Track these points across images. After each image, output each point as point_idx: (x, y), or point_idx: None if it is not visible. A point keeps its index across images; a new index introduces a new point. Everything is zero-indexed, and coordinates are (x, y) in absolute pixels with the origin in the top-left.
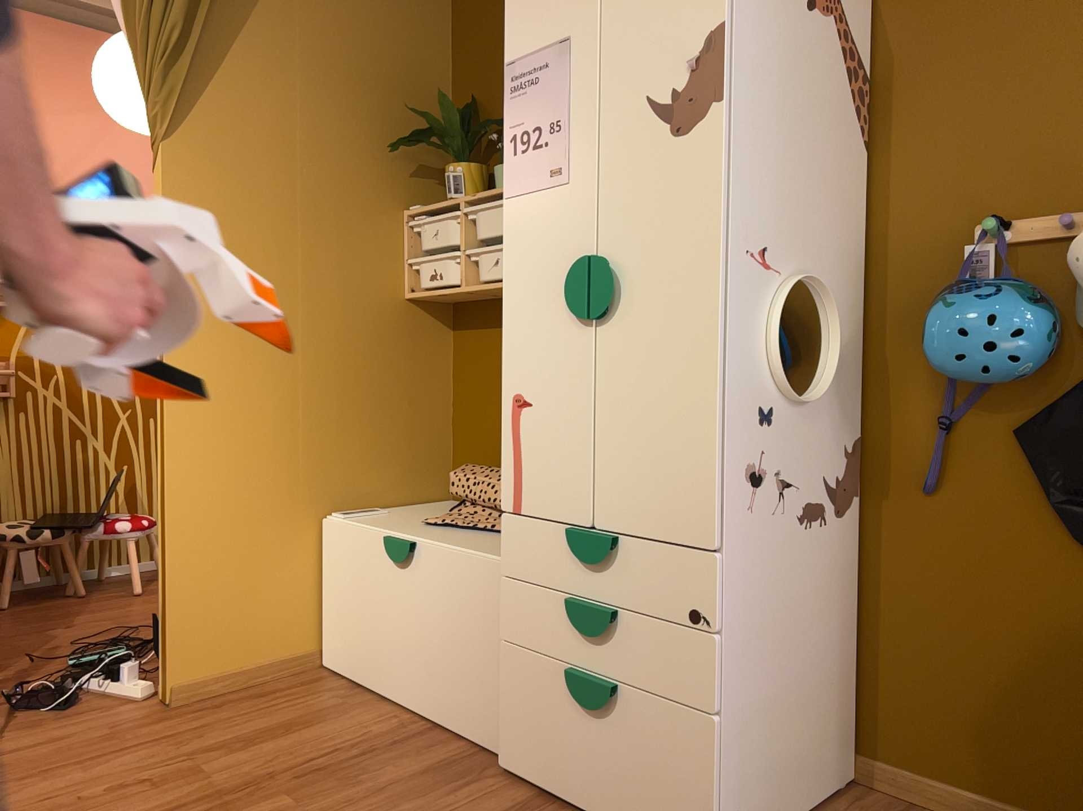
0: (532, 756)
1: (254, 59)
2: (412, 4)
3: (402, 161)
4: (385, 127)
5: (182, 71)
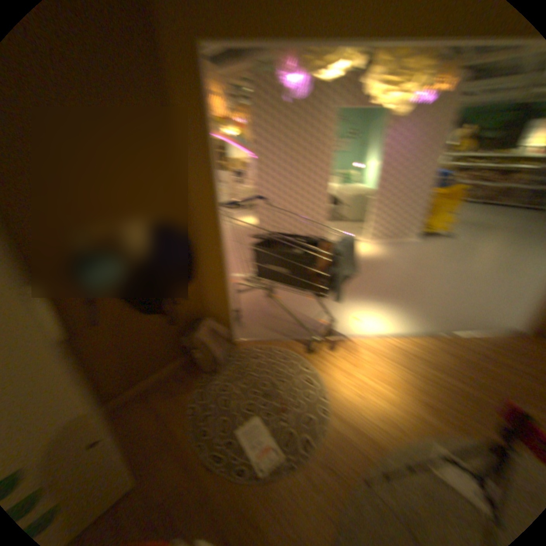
0: None
1: None
2: None
3: None
4: None
5: None
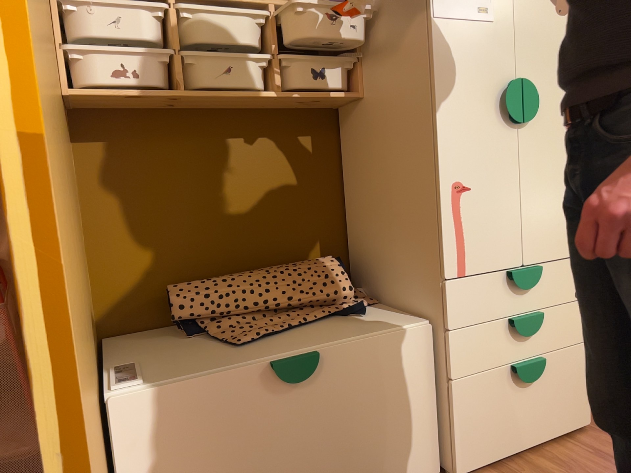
0: (486, 445)
1: None
2: None
3: None
4: None
5: None
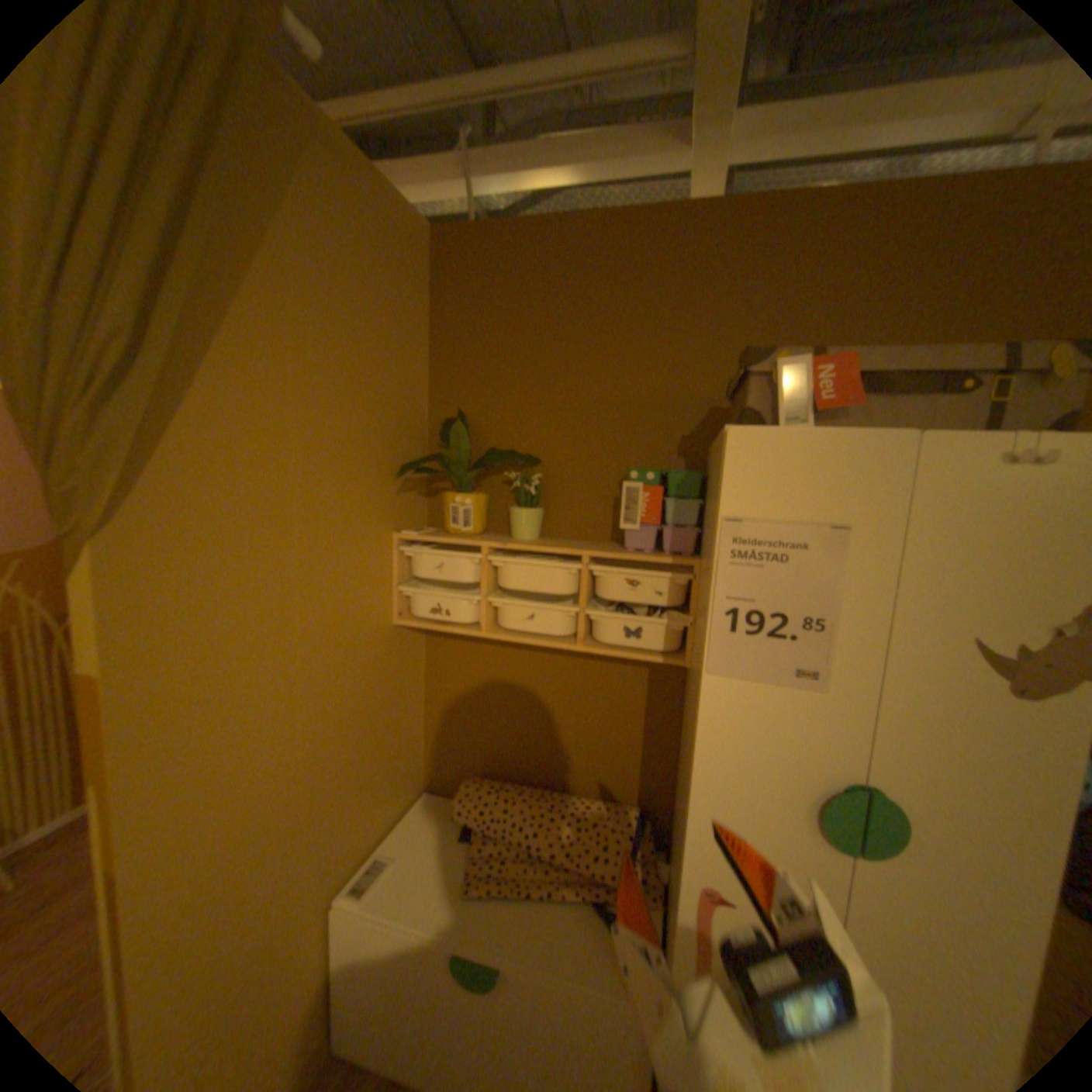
0: None
1: (235, 371)
2: (400, 294)
3: (392, 478)
4: (378, 443)
5: (124, 405)
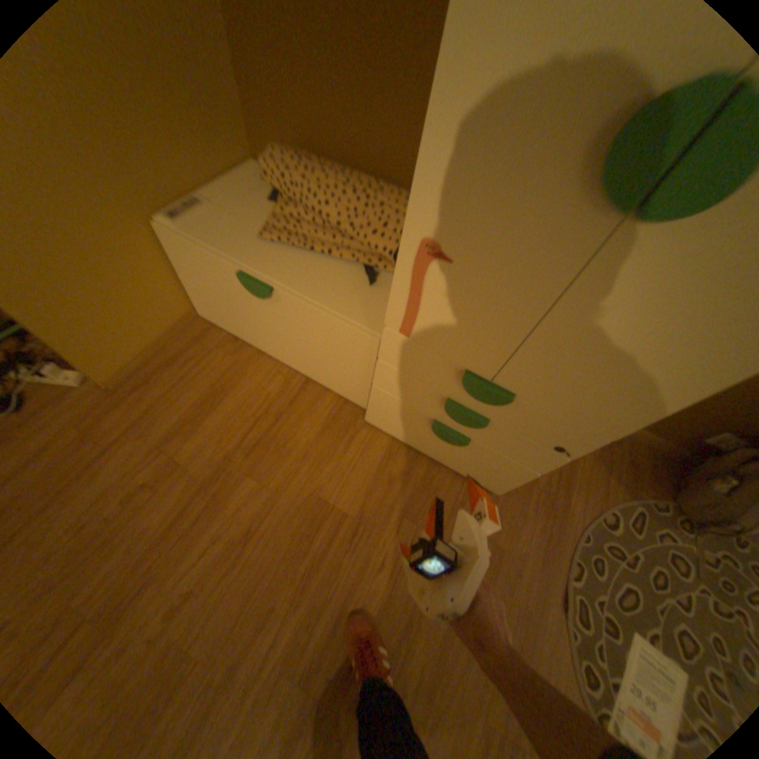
0: (391, 428)
1: None
2: None
3: None
4: None
5: None
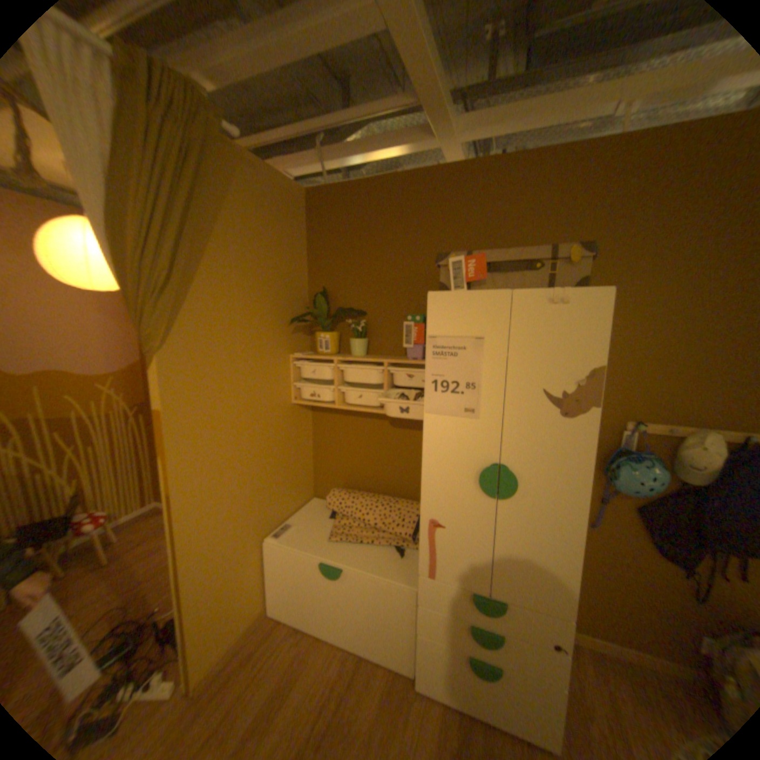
0: (440, 690)
1: (207, 279)
2: (287, 229)
3: (287, 326)
4: (278, 308)
5: (164, 299)
